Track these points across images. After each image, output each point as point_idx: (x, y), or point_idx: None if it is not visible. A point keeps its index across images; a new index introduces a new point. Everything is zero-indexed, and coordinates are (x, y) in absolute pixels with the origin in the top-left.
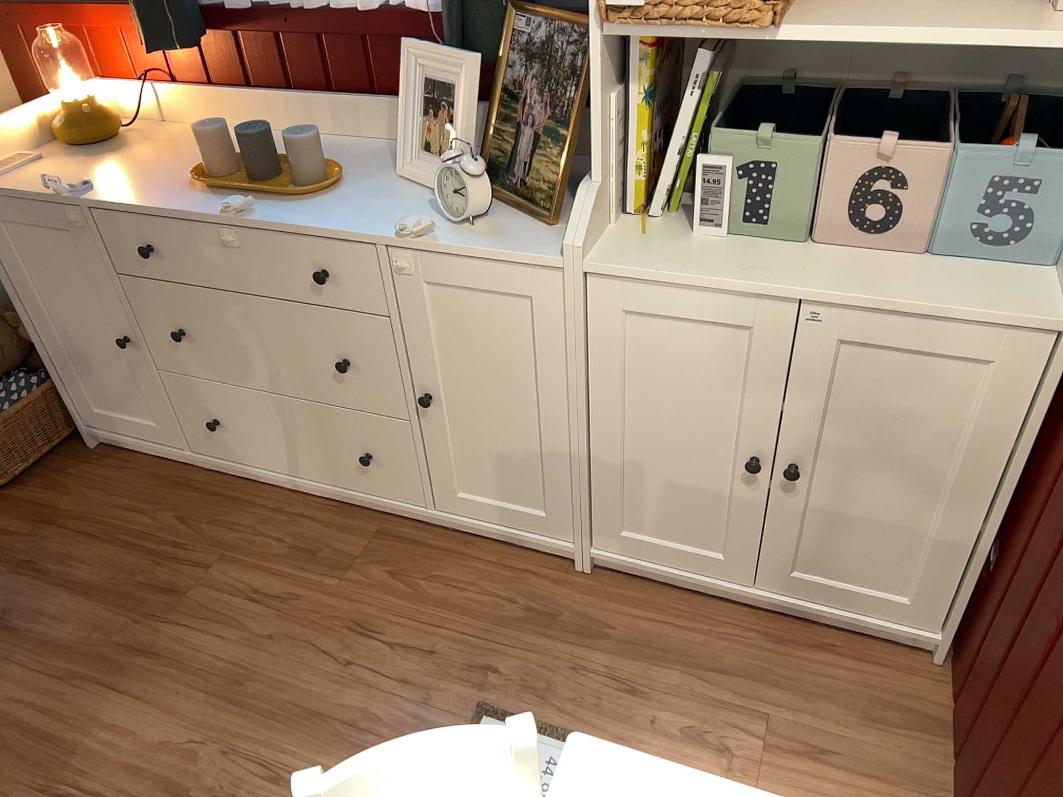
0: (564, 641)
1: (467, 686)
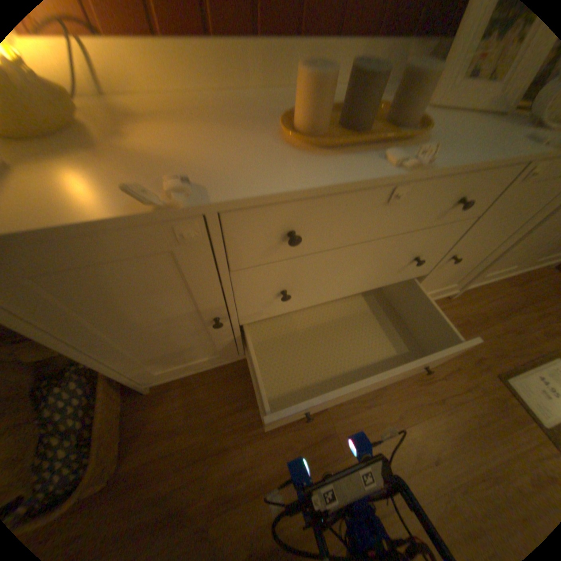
0: (485, 332)
1: (489, 377)
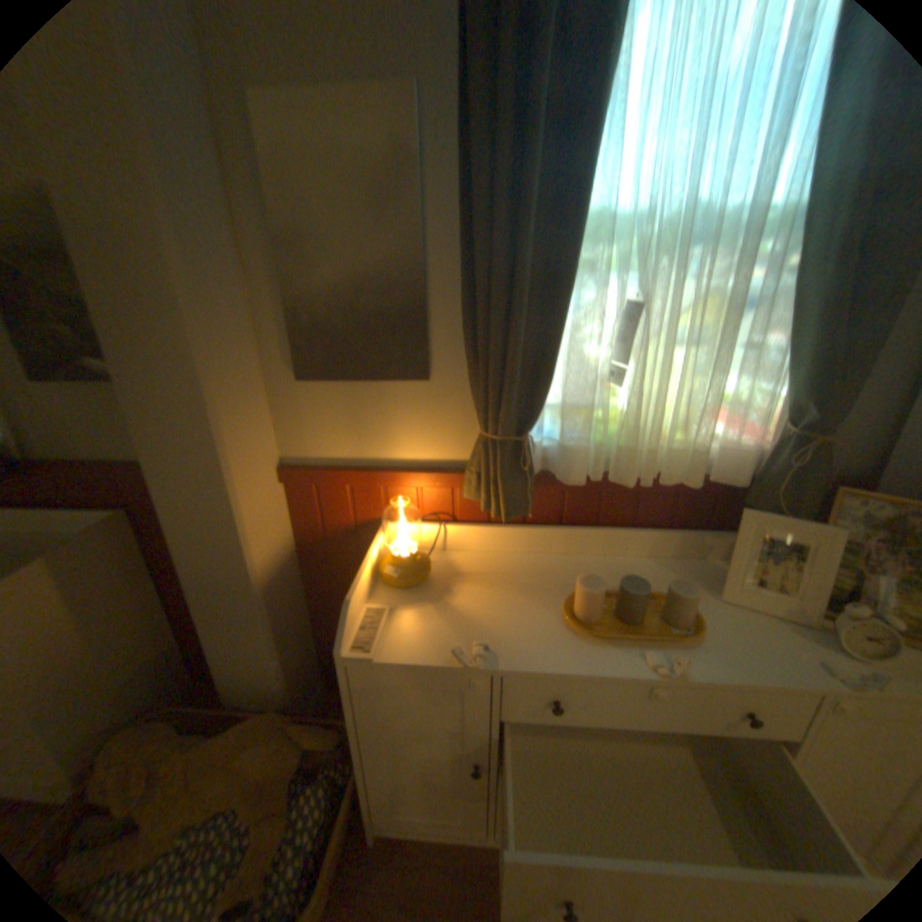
0: None
1: None
